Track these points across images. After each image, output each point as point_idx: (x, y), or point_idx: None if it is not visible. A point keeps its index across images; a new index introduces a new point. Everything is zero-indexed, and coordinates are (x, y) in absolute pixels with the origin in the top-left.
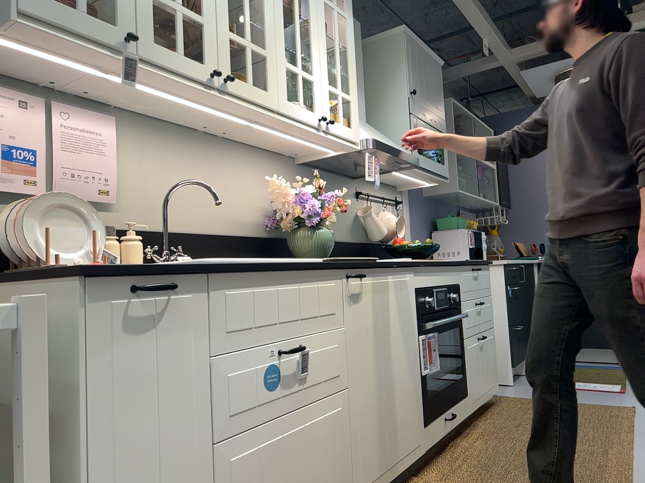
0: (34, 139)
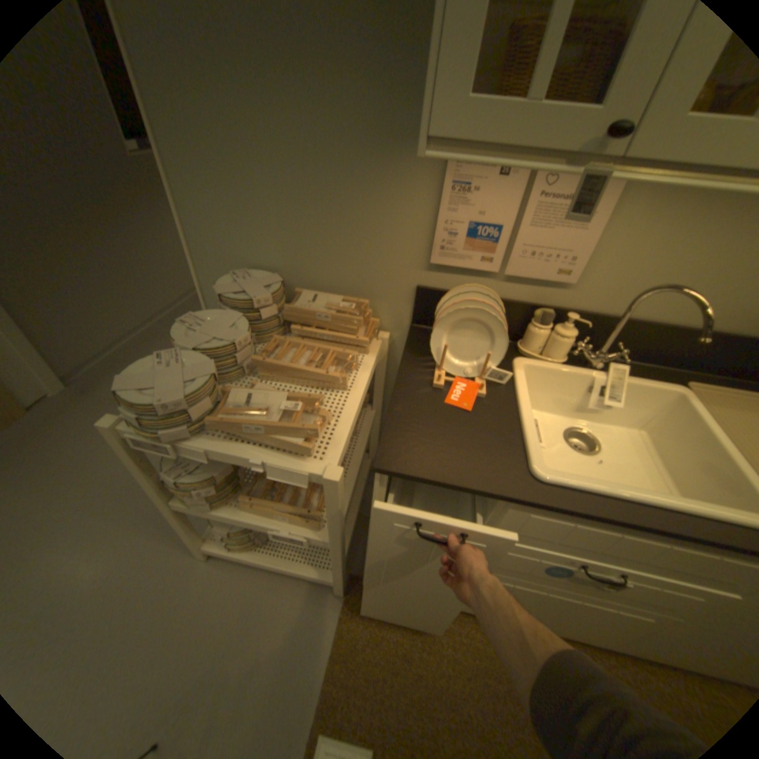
0: (506, 213)
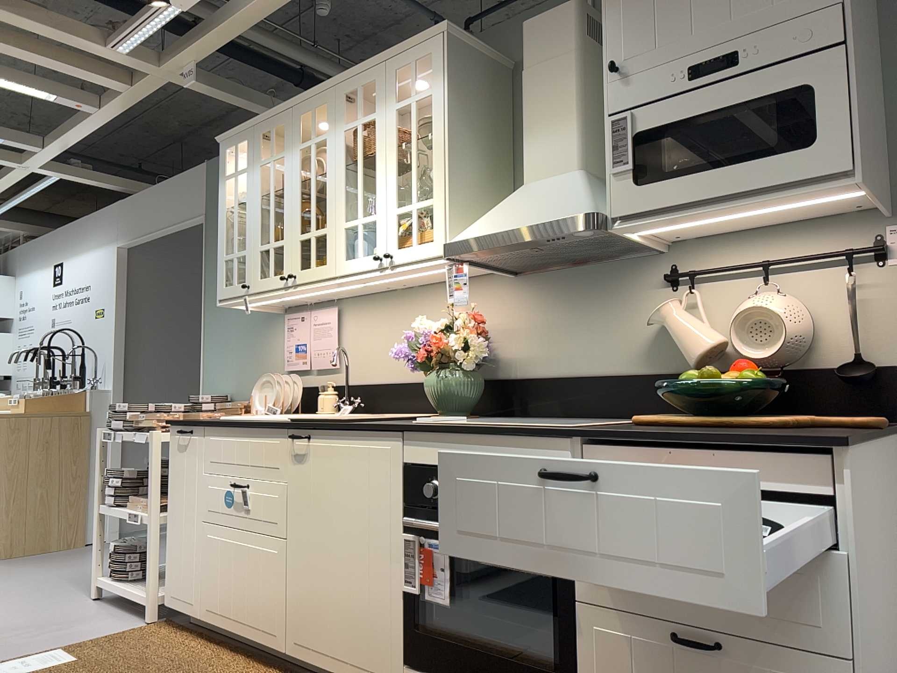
0: (304, 336)
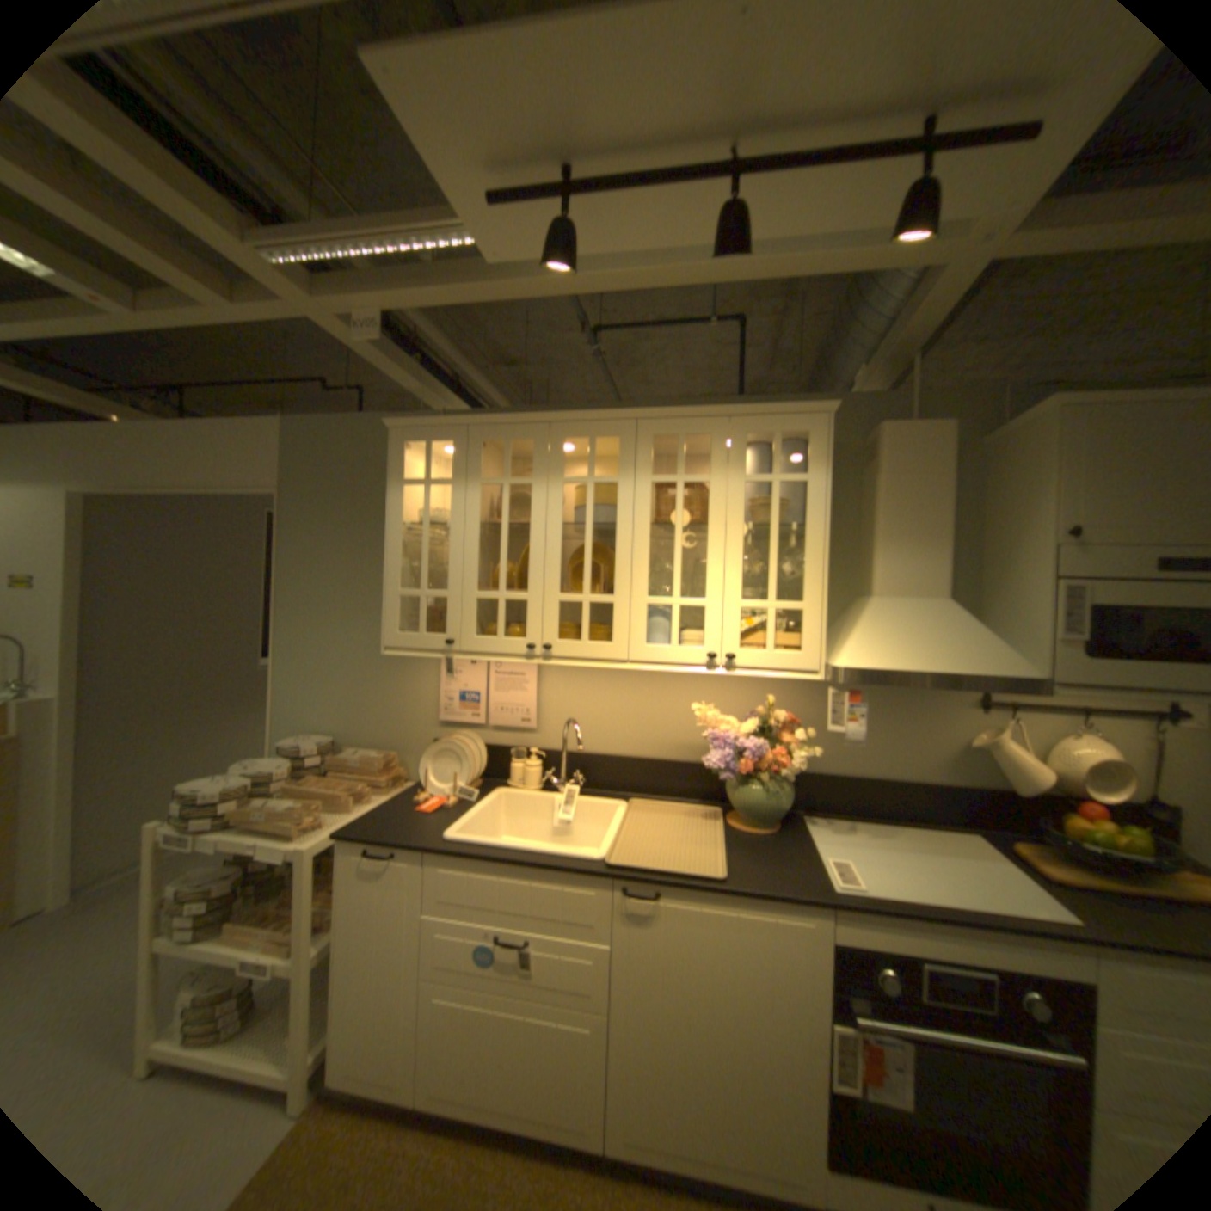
0: (479, 684)
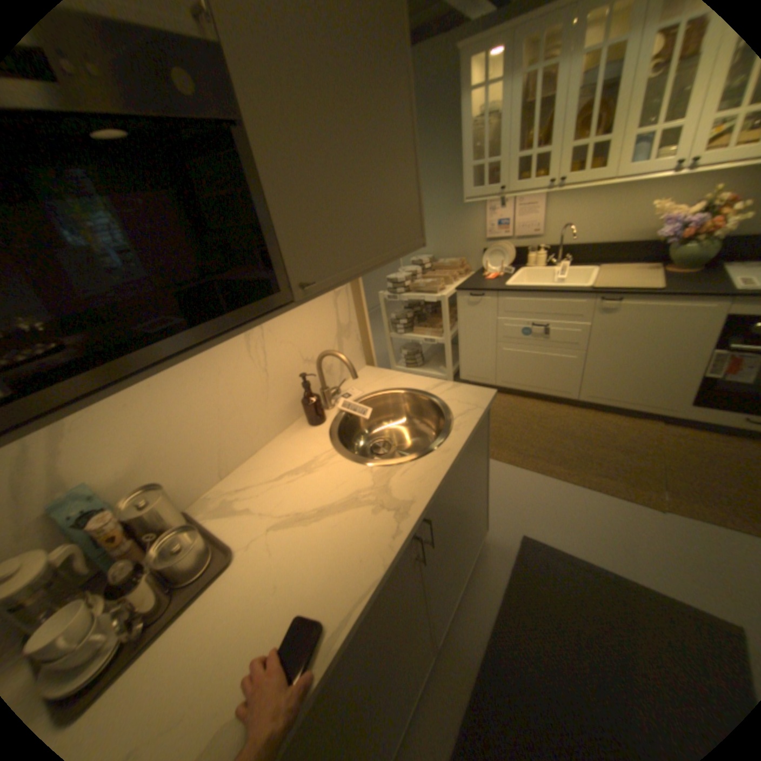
0: (510, 214)
